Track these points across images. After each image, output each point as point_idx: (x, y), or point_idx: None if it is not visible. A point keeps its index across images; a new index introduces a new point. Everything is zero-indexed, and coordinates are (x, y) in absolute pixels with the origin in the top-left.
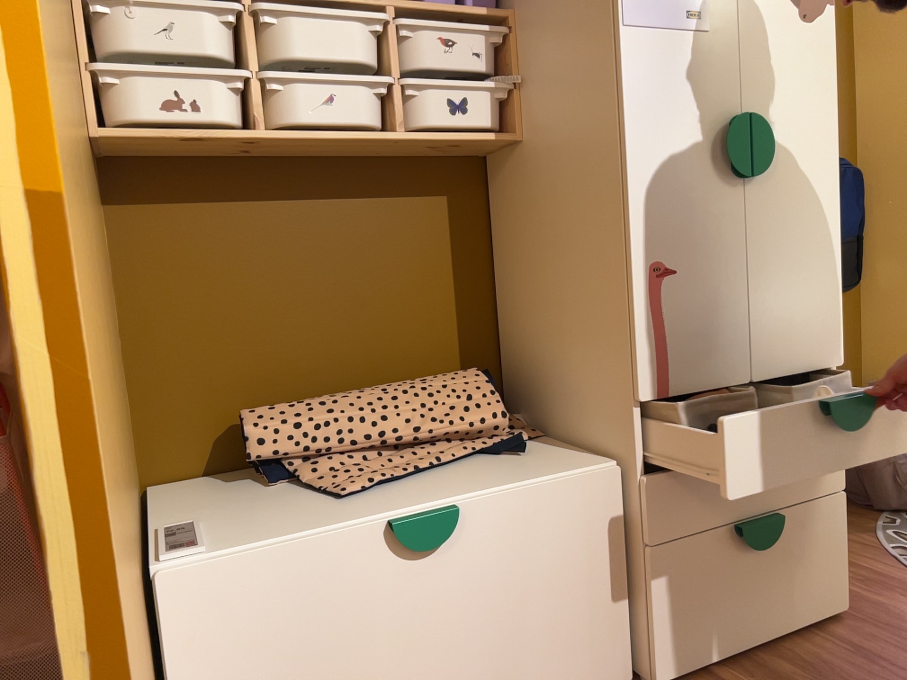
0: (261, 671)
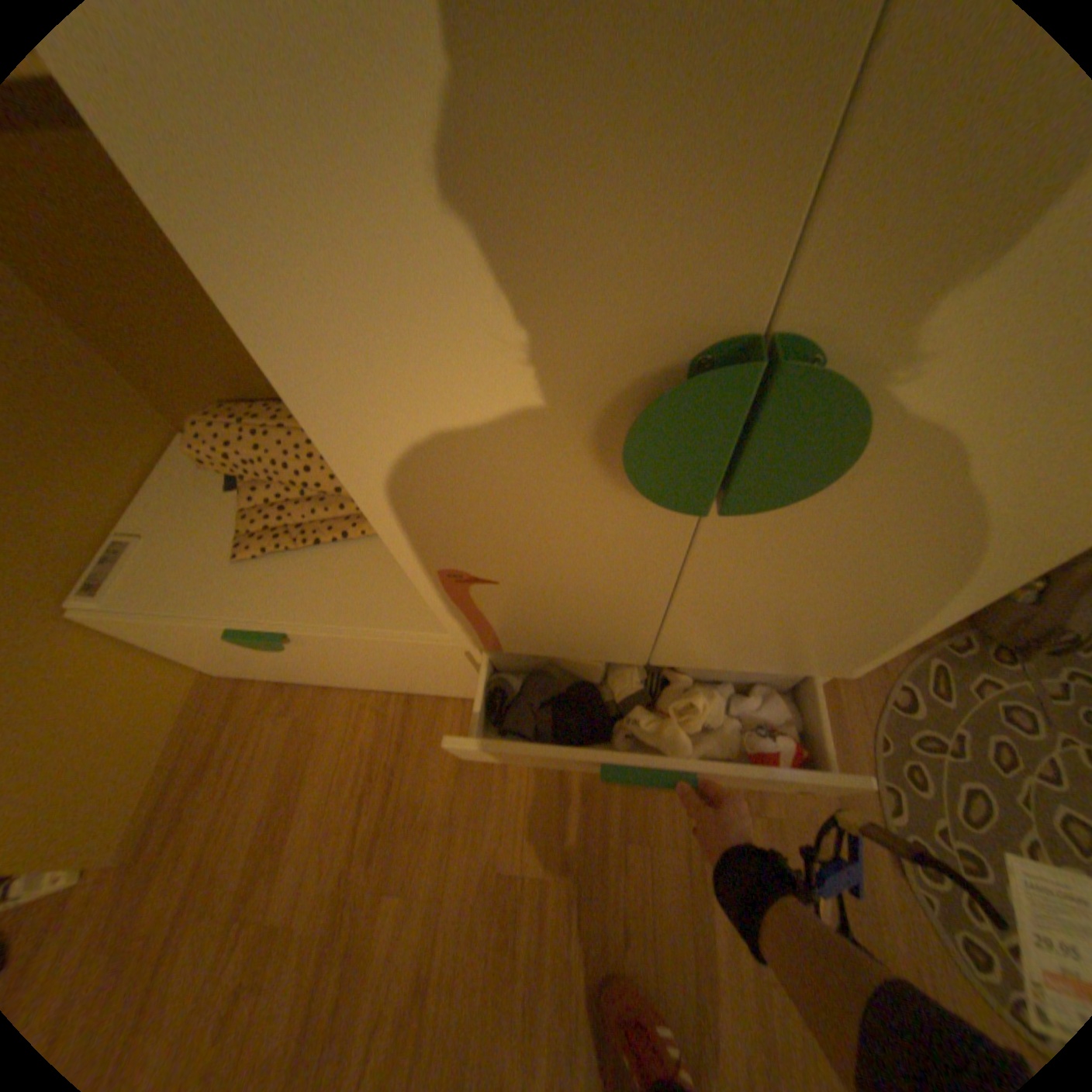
0: (189, 649)
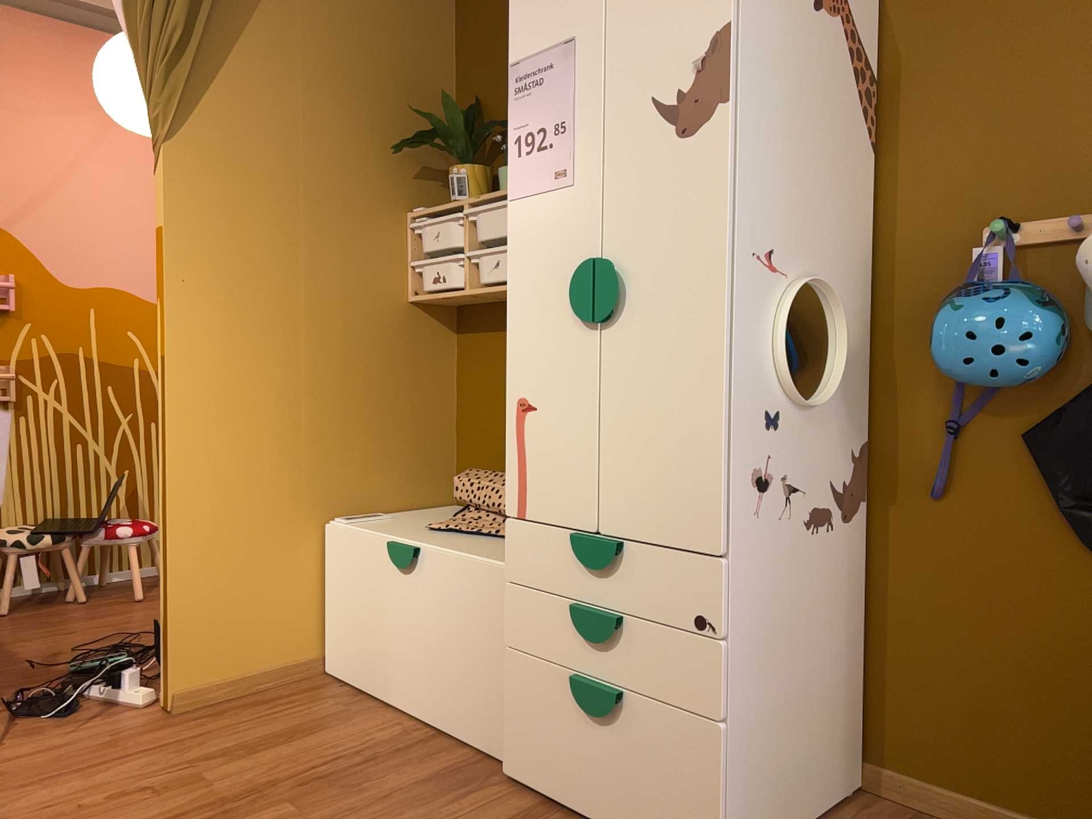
0: (347, 594)
